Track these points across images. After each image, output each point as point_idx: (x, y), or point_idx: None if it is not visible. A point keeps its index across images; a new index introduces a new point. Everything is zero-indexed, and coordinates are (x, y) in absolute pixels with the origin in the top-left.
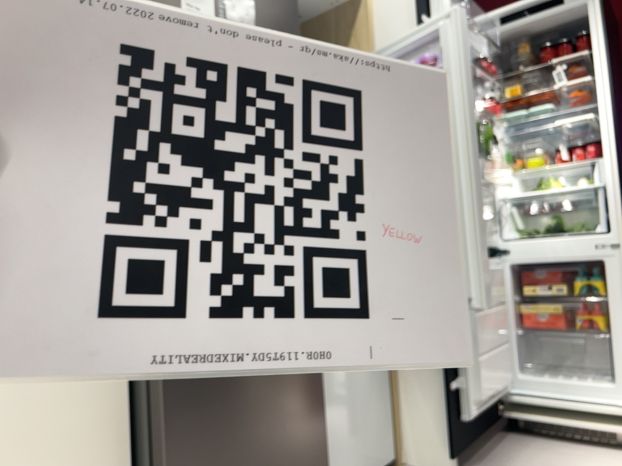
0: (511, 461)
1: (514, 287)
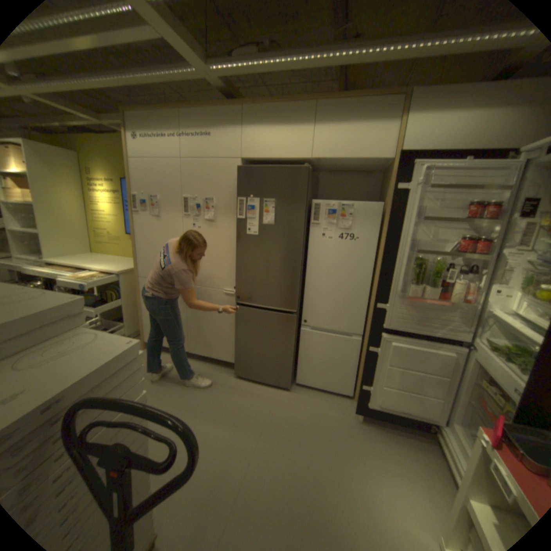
0: (394, 446)
1: (478, 375)
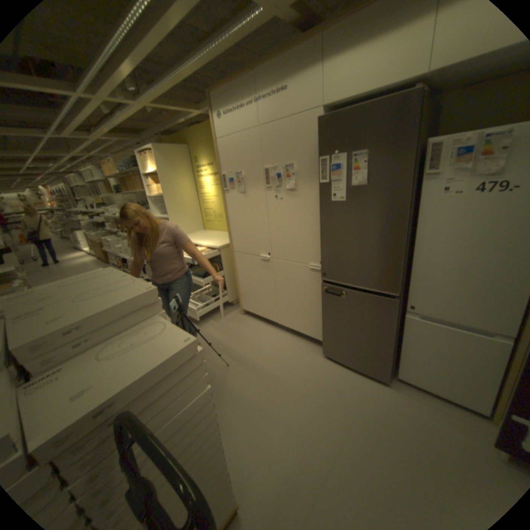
0: None
1: None
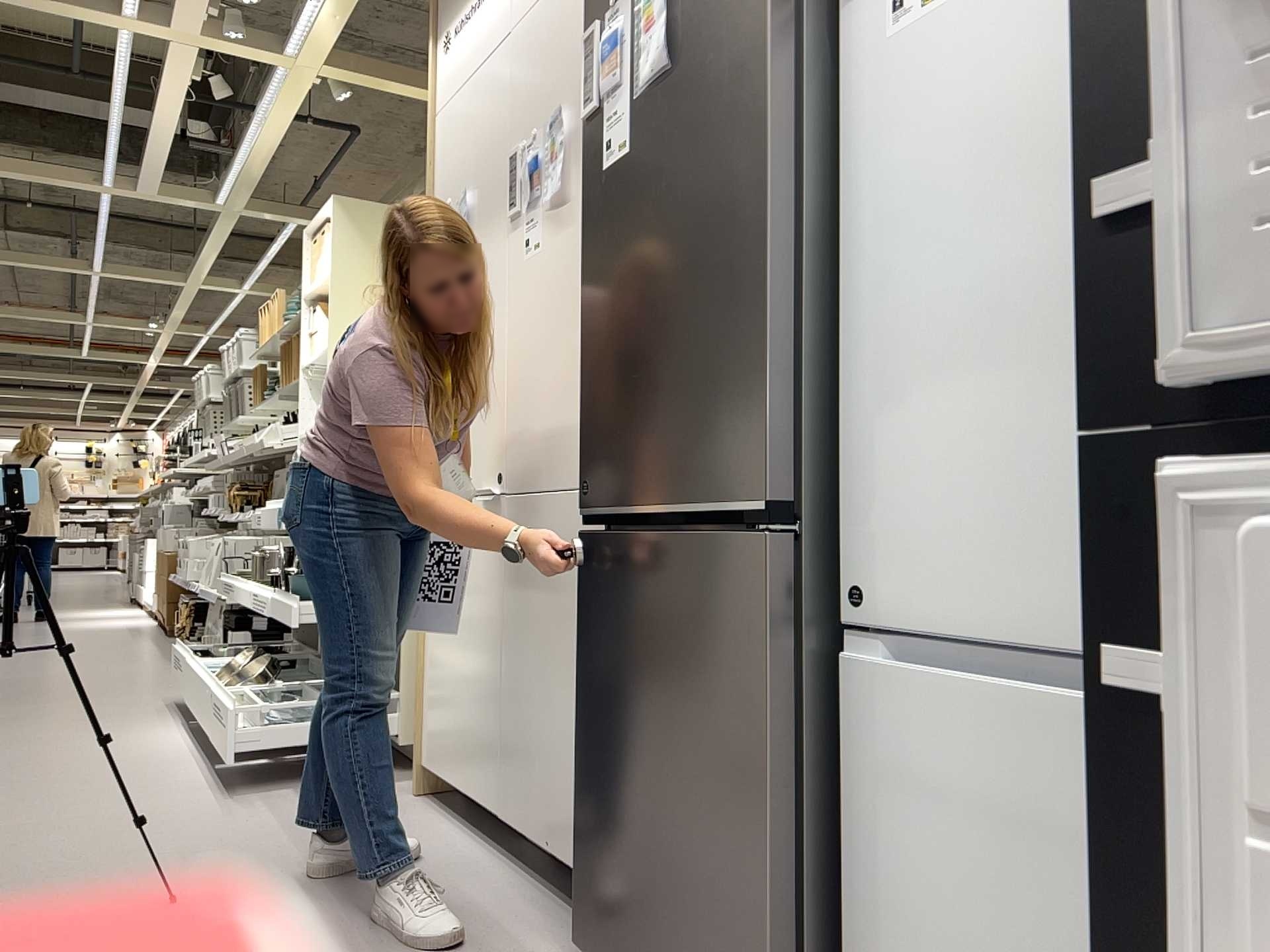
0: None
1: None
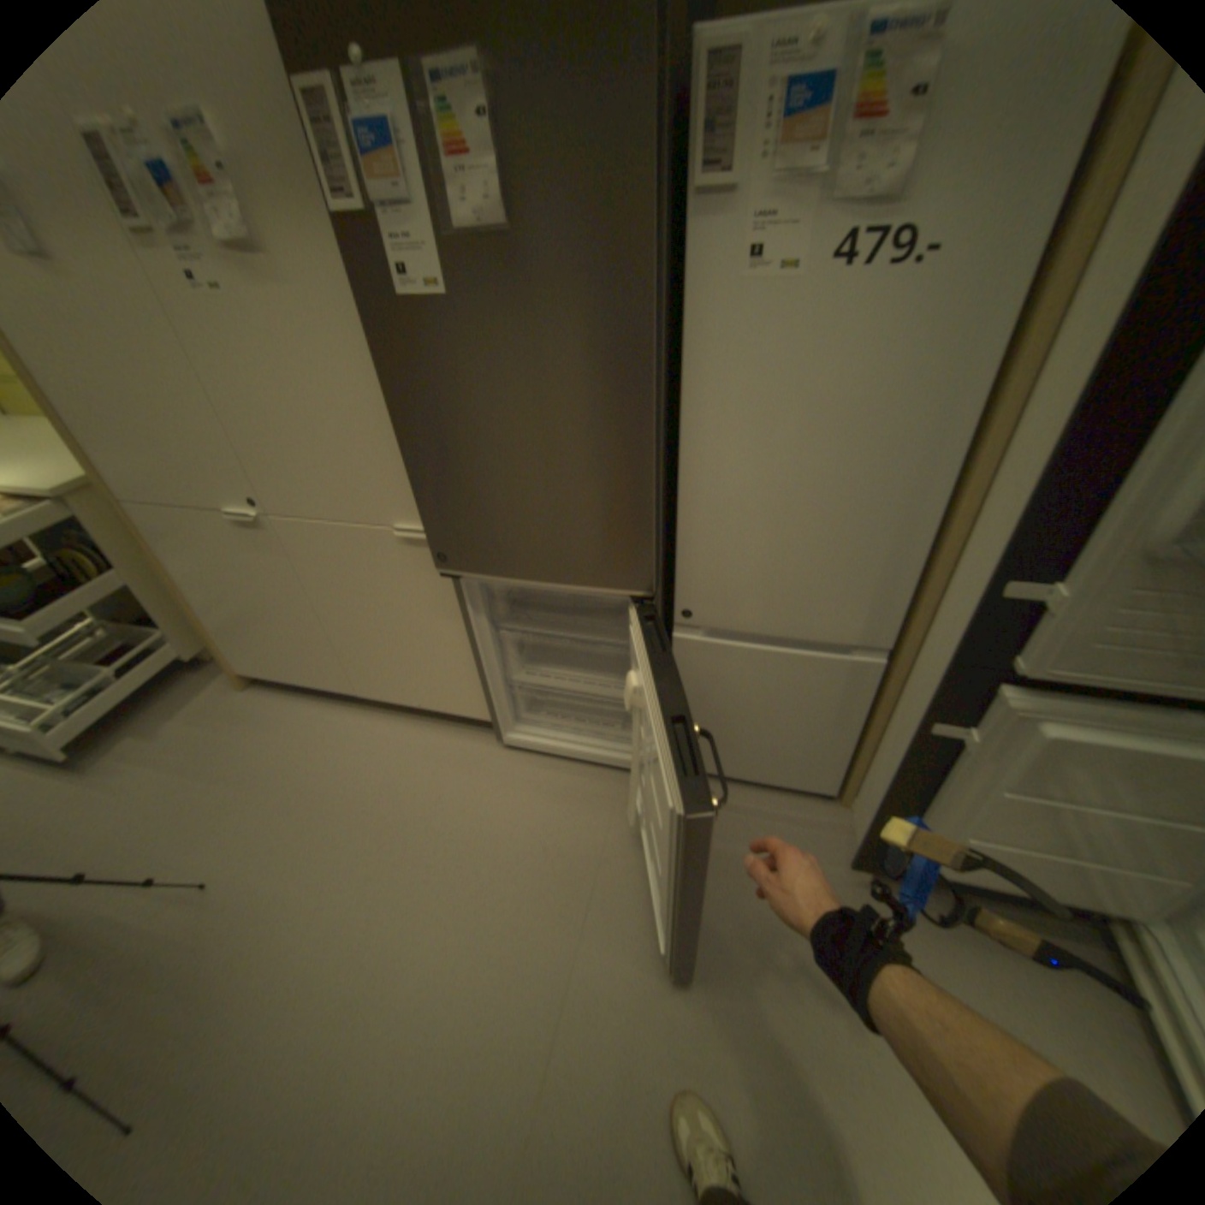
0: (970, 956)
1: None
